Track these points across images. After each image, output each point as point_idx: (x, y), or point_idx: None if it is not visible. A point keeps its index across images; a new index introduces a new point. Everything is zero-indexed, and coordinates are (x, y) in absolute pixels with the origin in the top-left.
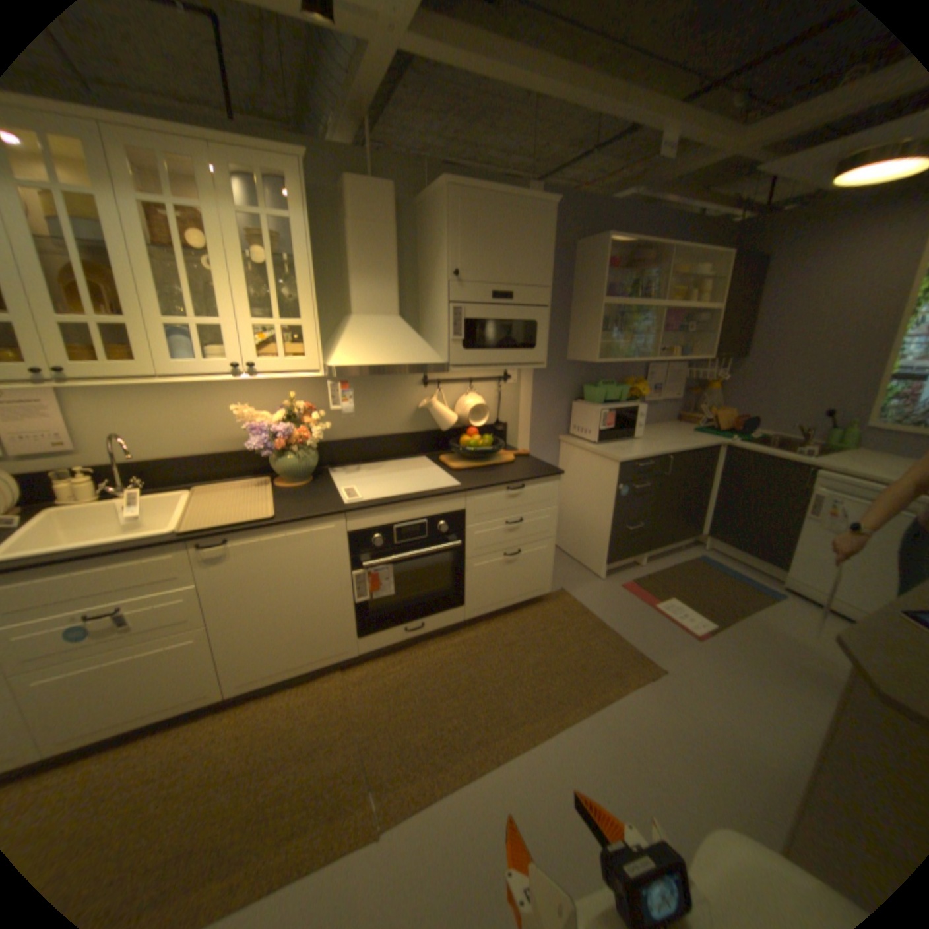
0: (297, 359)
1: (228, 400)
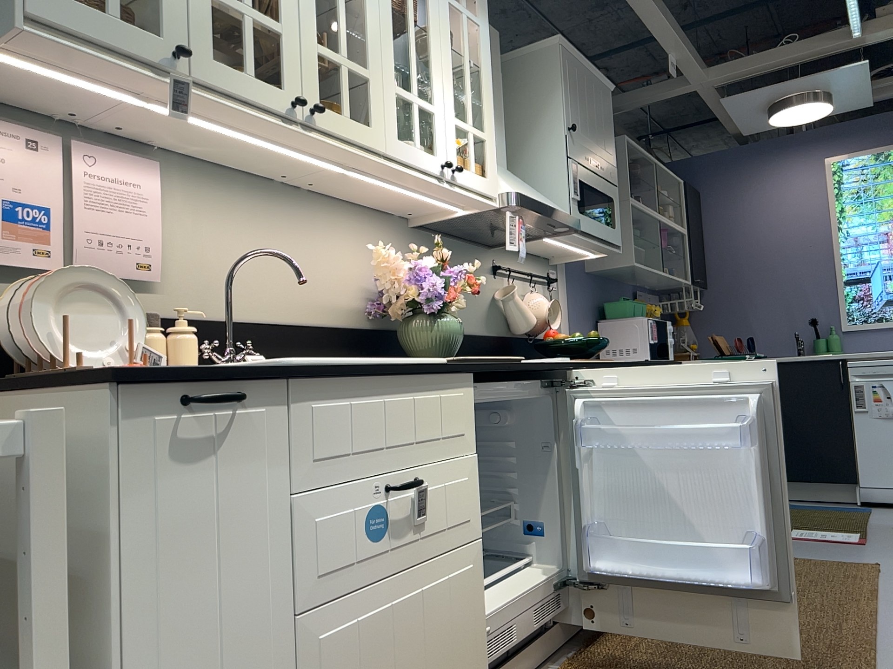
0: (483, 177)
1: (334, 246)
